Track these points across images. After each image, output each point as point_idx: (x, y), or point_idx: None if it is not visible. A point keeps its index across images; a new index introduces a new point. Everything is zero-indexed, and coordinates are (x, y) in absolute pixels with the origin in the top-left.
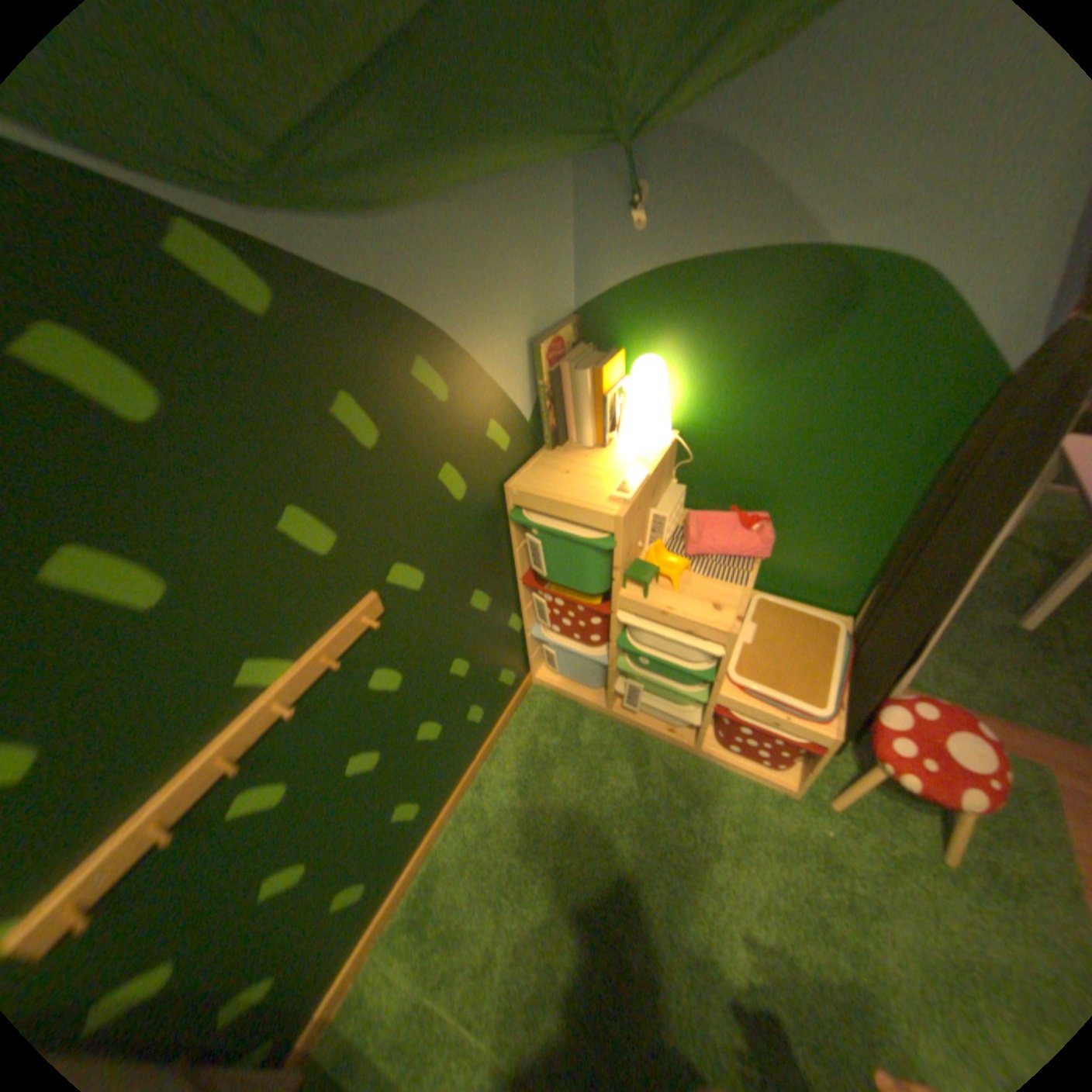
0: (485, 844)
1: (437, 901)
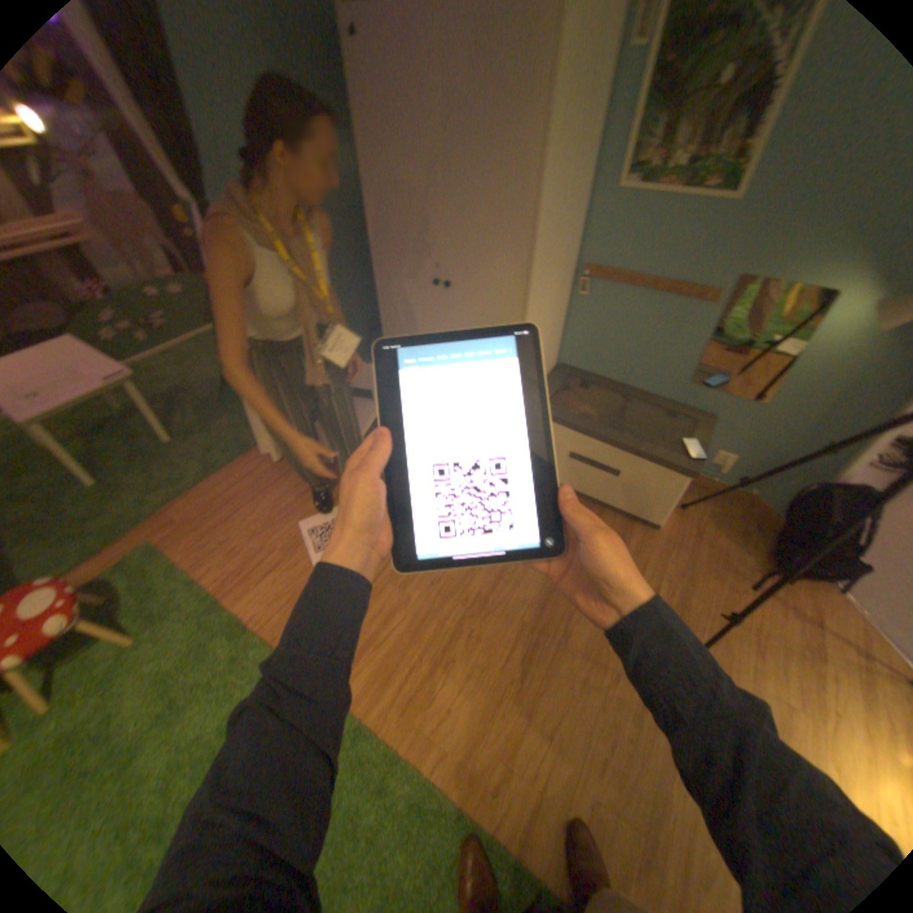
0: None
1: None
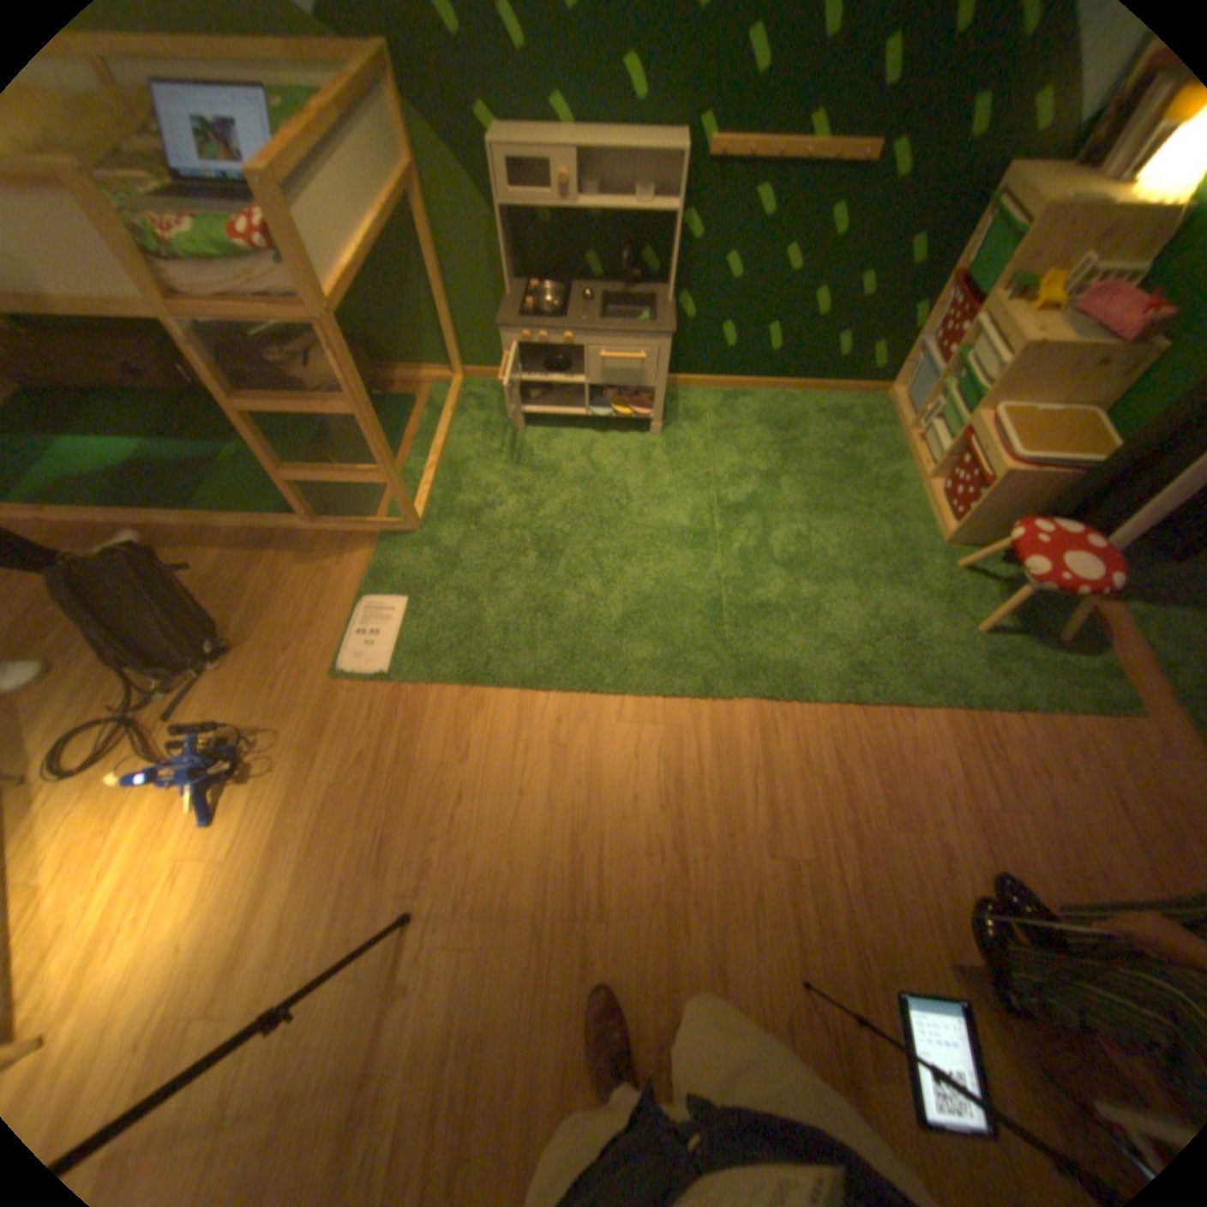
0: (779, 410)
1: (741, 402)
